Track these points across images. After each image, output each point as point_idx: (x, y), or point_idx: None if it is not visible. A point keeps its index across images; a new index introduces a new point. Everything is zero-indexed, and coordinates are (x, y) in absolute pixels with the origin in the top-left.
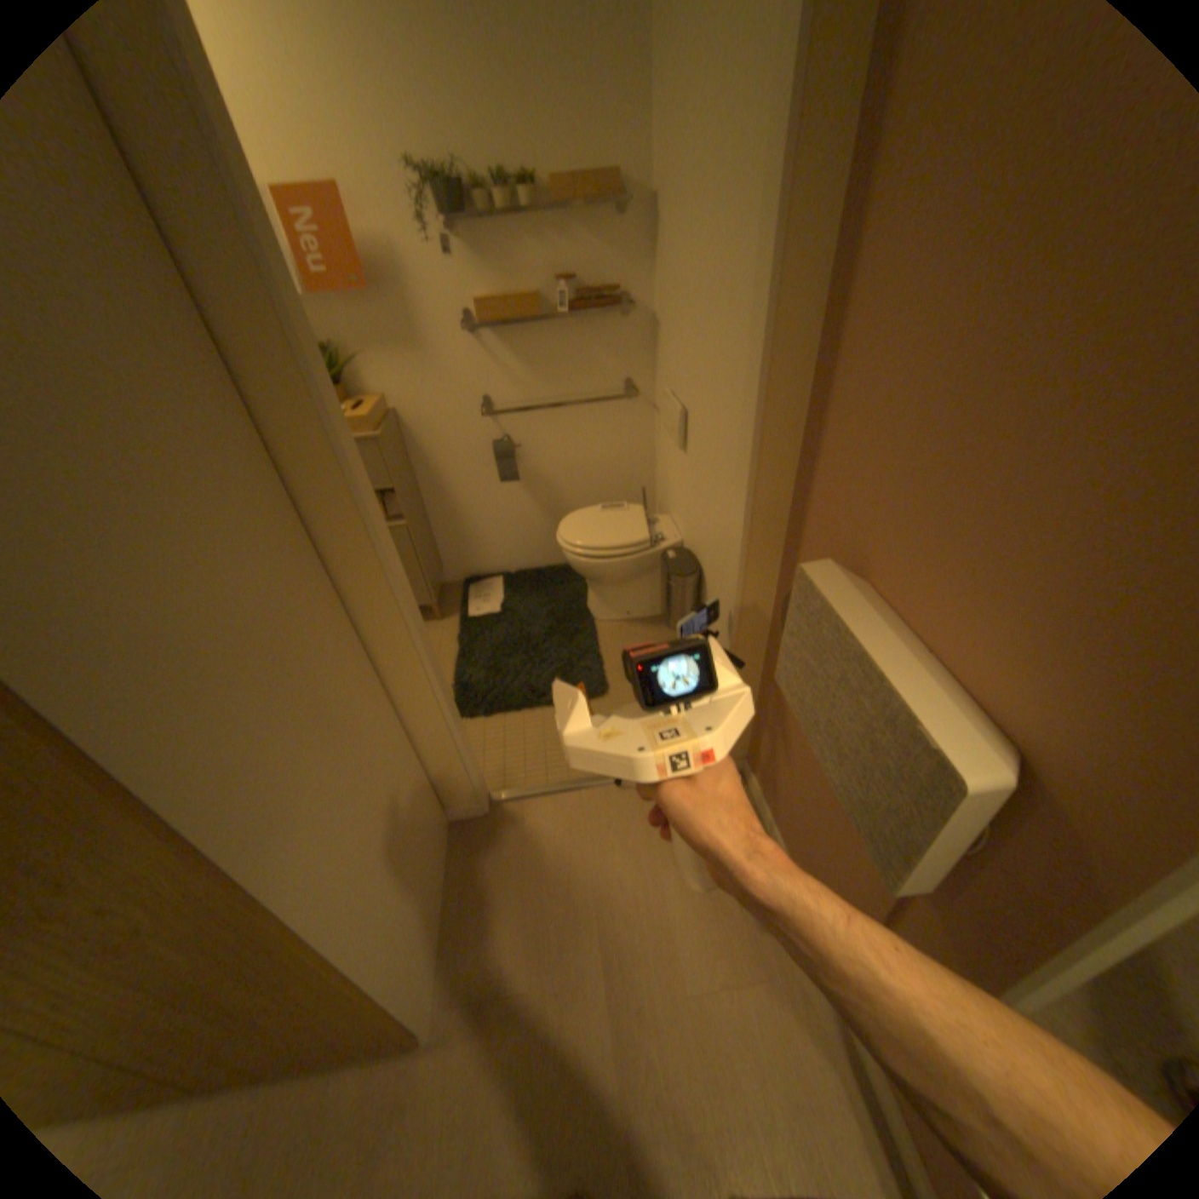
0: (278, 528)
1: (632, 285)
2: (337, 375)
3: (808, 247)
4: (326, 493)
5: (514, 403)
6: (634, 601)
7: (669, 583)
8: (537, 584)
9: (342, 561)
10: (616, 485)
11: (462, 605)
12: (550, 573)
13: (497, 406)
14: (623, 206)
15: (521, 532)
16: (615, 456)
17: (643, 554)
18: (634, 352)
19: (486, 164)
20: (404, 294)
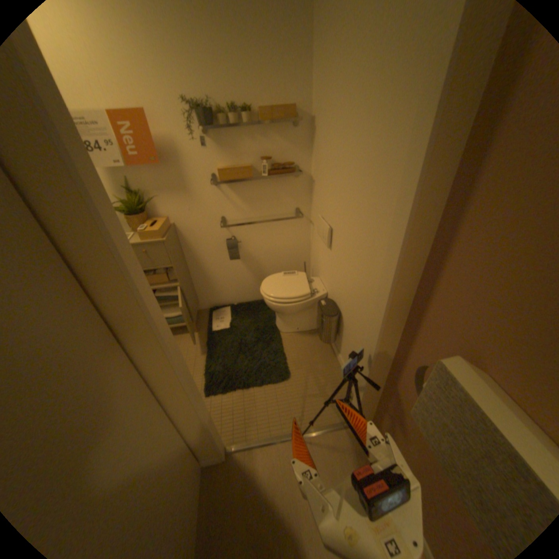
0: (93, 324)
1: (300, 162)
2: (143, 207)
3: (438, 156)
4: (124, 303)
5: (237, 220)
6: (301, 322)
7: (321, 316)
8: (248, 311)
9: (136, 339)
10: (290, 260)
11: (208, 323)
12: (255, 304)
13: (229, 222)
14: (296, 122)
15: (240, 284)
16: (289, 246)
17: (307, 300)
18: (301, 195)
19: (225, 100)
20: (179, 166)
